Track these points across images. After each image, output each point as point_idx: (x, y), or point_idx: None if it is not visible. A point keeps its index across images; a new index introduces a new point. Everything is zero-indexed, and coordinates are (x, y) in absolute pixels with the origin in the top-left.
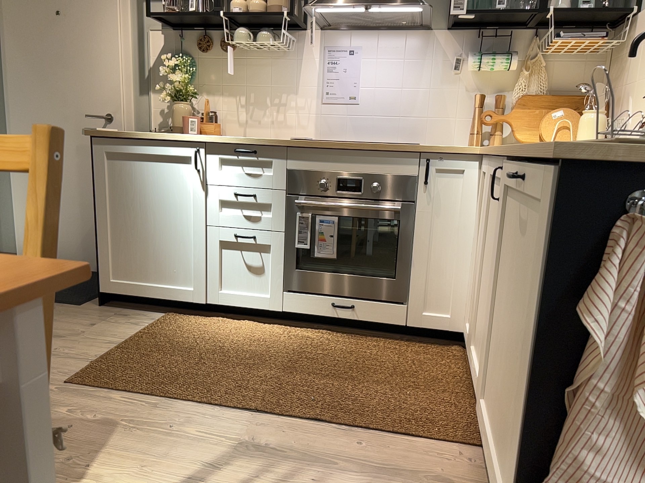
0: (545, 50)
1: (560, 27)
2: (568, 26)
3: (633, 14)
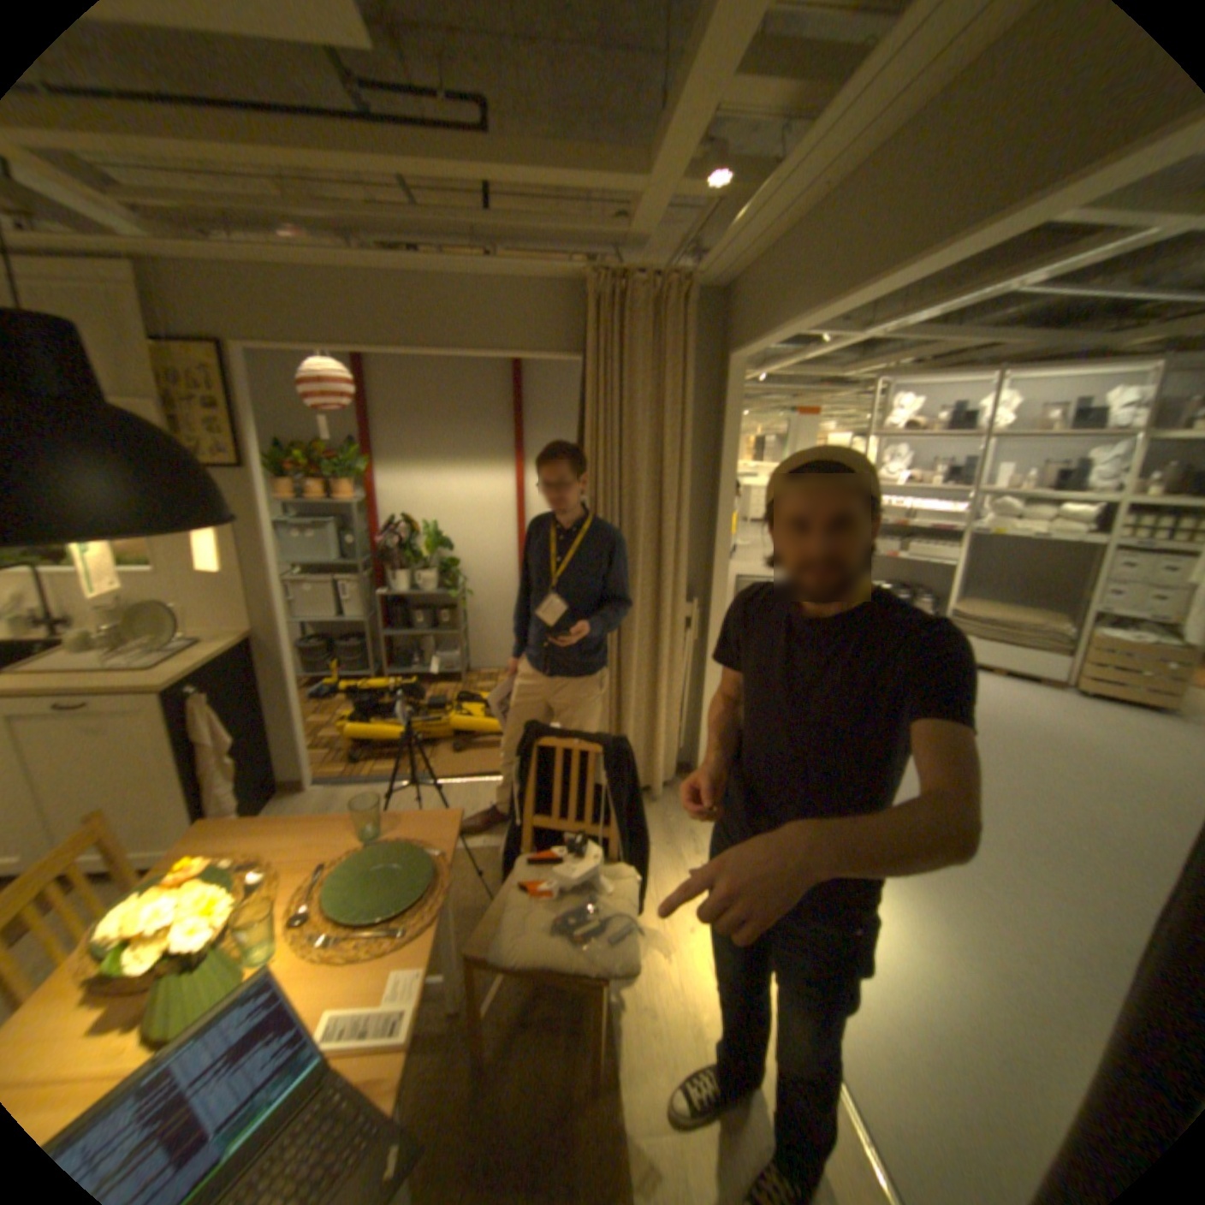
0: None
1: None
2: None
3: None
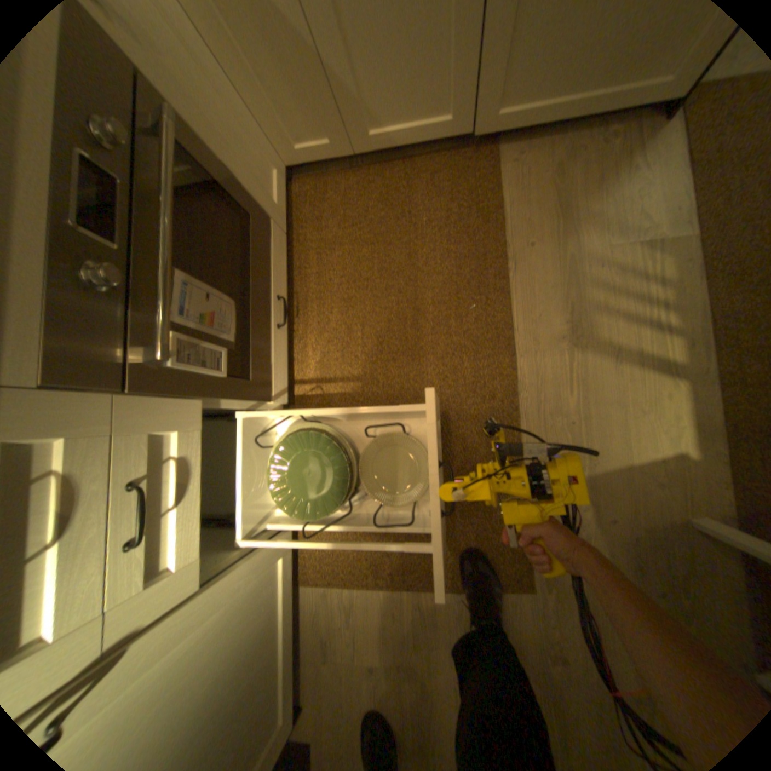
0: None
1: None
2: None
3: None
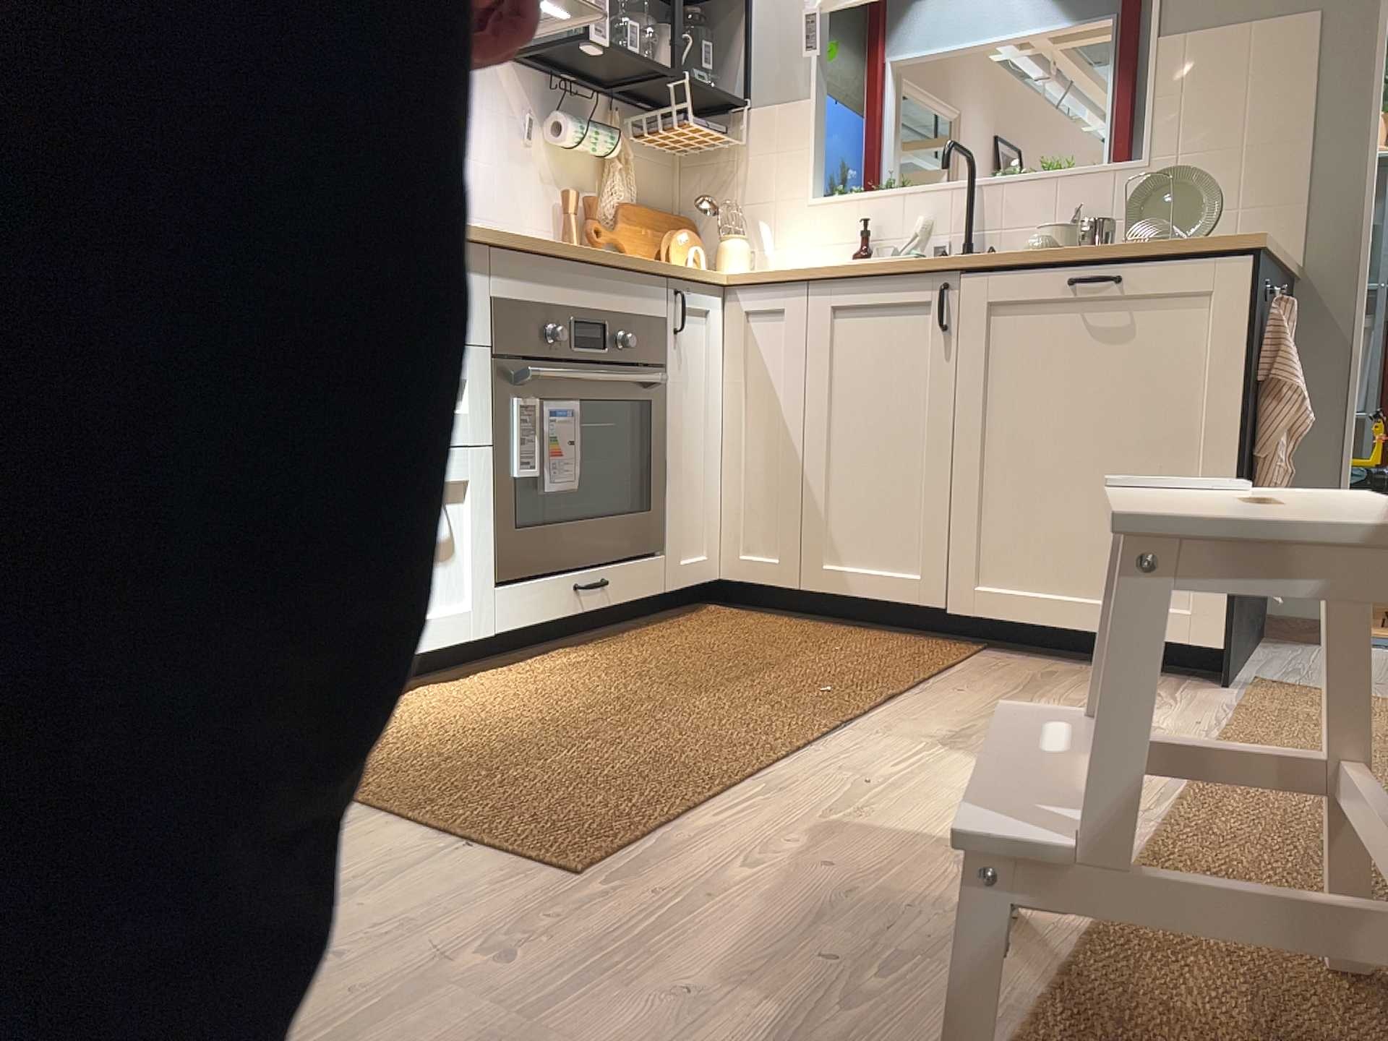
0: (648, 135)
1: (639, 103)
2: (648, 105)
3: (737, 110)
